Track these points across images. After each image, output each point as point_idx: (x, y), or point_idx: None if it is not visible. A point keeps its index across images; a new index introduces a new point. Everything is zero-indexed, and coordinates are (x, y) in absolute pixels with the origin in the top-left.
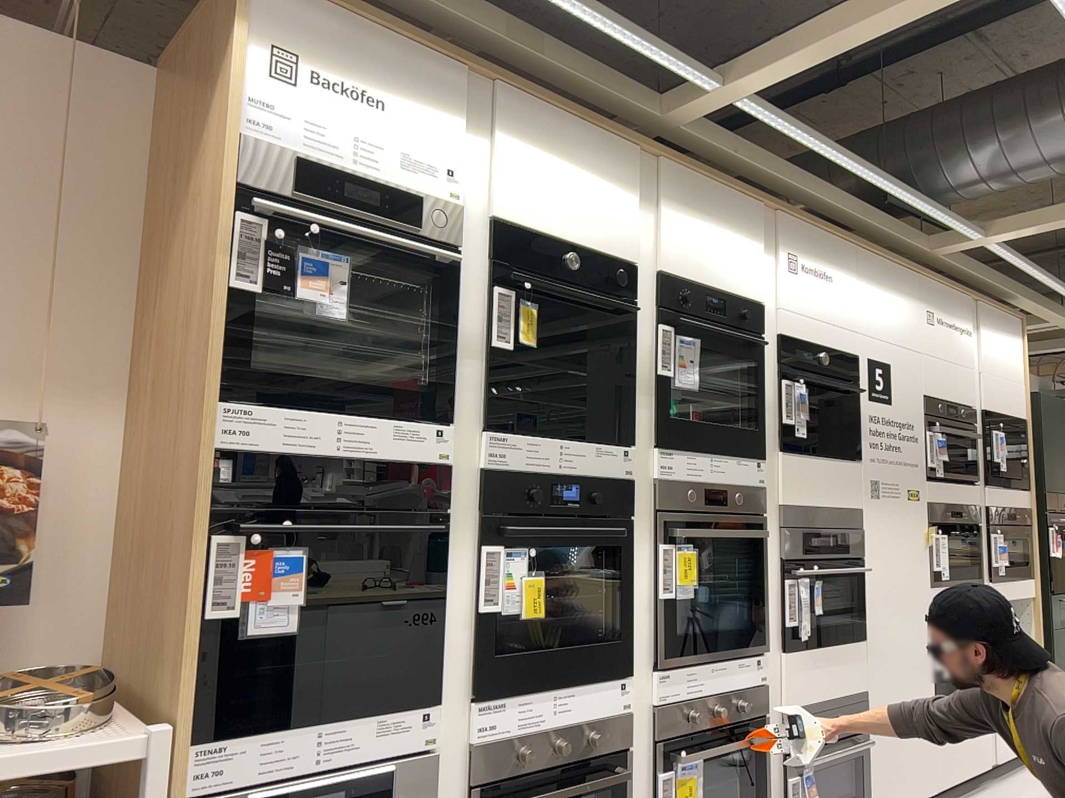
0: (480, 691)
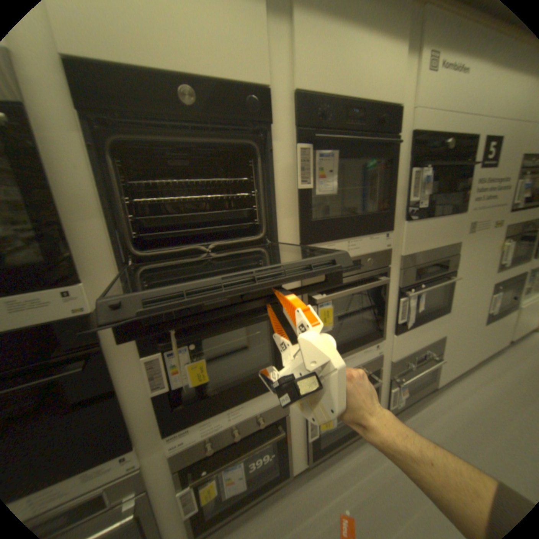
0: (163, 439)
